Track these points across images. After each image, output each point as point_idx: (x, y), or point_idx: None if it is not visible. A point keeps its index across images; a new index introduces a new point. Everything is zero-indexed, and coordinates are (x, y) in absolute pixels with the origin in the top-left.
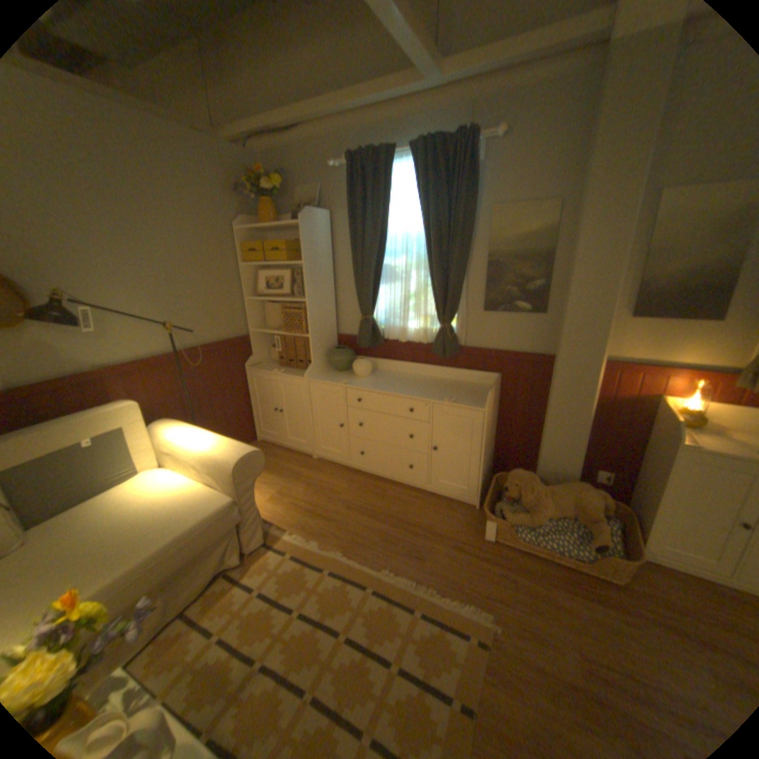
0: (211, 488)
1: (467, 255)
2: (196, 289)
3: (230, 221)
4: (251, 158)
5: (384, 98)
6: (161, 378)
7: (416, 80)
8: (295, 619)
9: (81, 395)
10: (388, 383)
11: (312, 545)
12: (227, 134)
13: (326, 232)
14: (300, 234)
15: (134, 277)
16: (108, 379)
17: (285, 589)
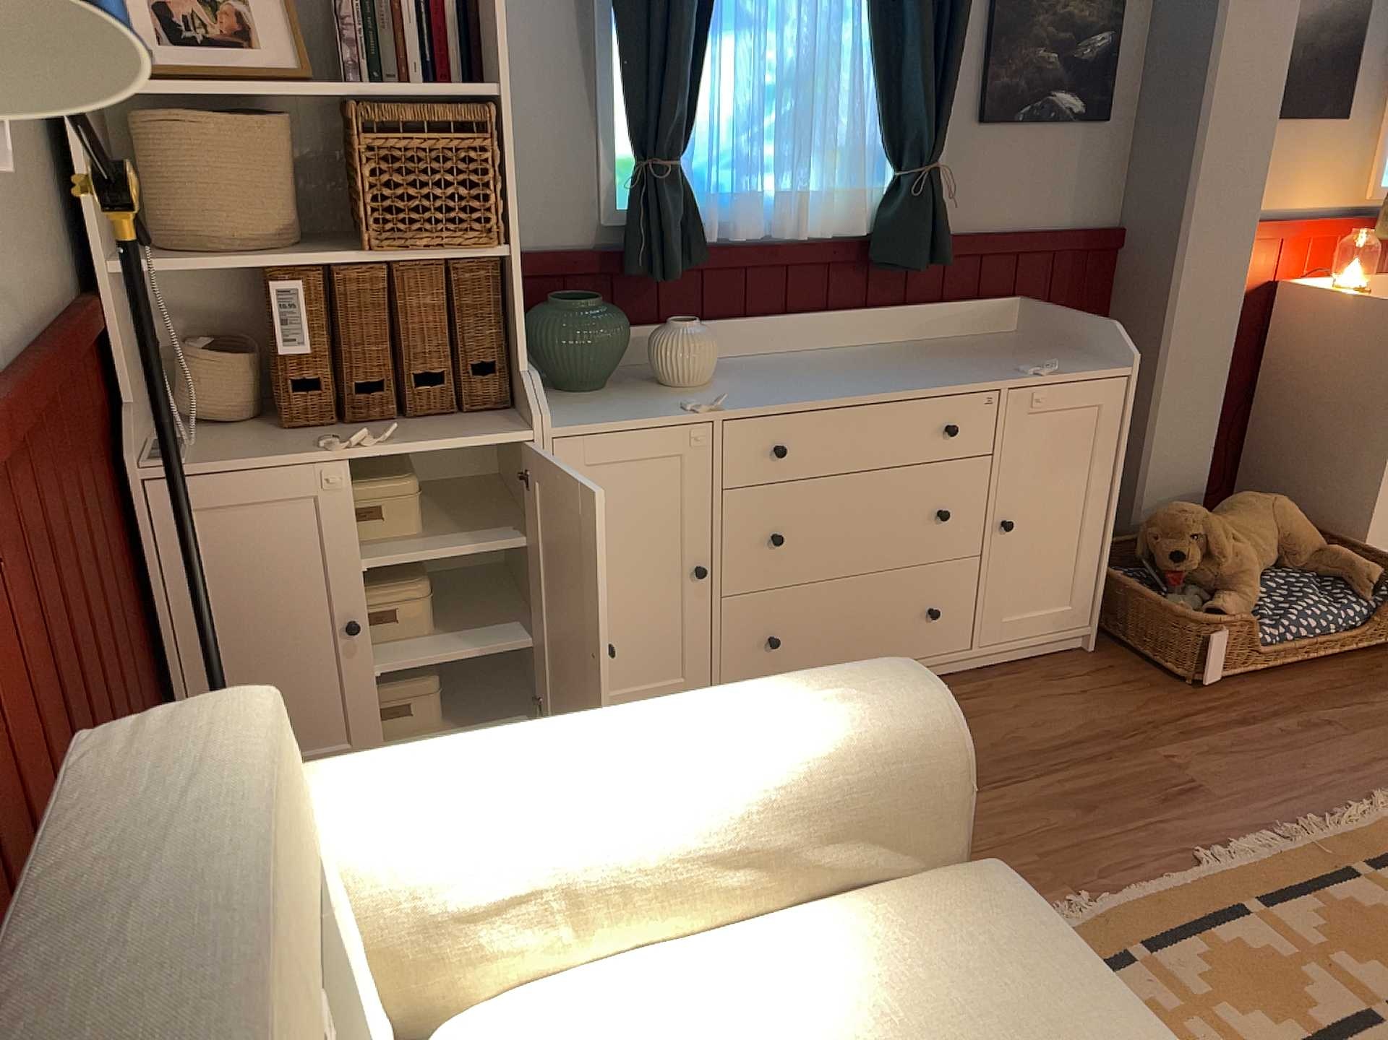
0: (856, 889)
1: None
2: None
3: None
4: None
5: None
6: None
7: None
8: None
9: None
10: (810, 379)
11: None
12: None
13: None
14: None
15: None
16: None
17: None
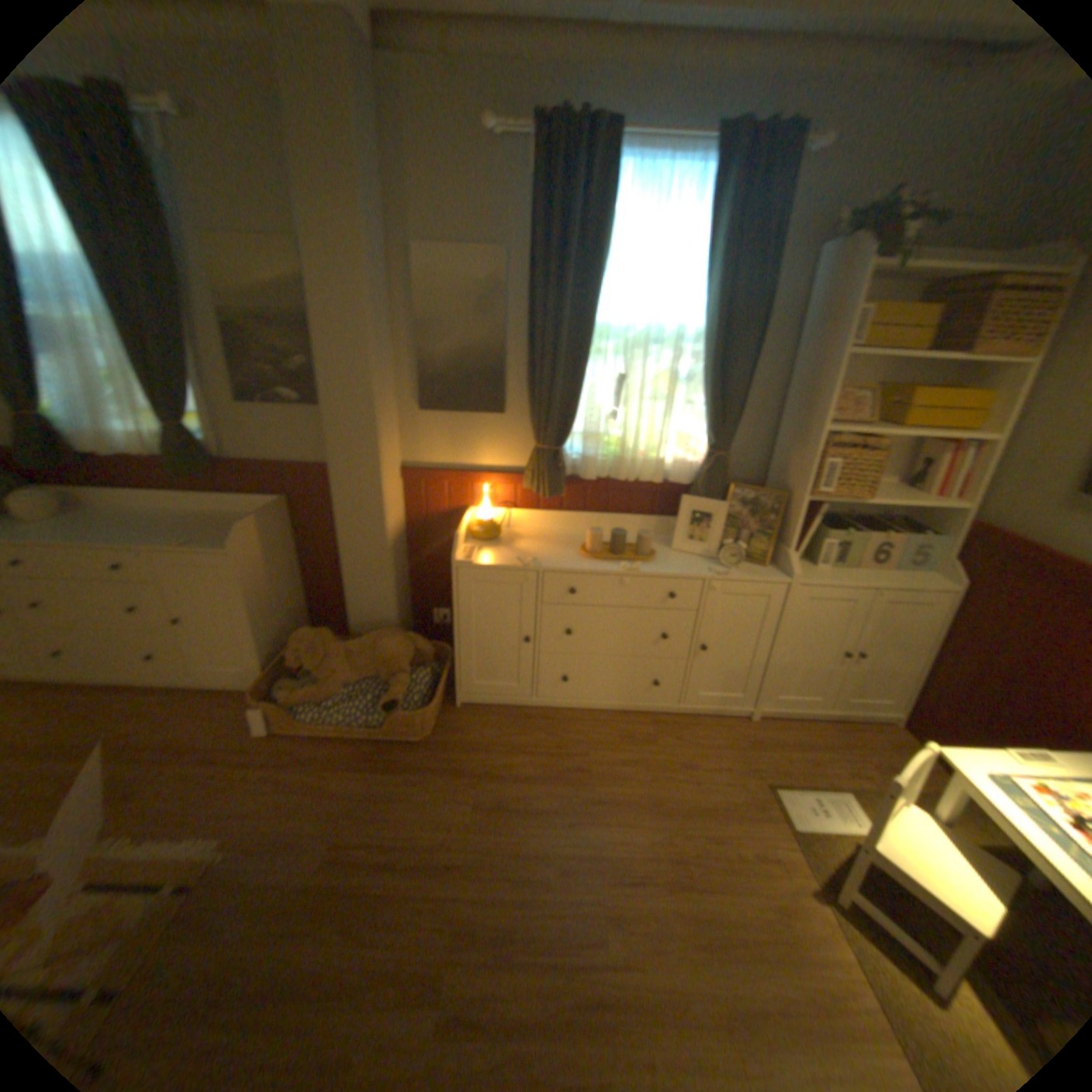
0: None
1: (174, 313)
2: None
3: None
4: None
5: None
6: None
7: None
8: None
9: None
10: (79, 530)
11: None
12: None
13: None
14: None
15: None
16: None
17: None
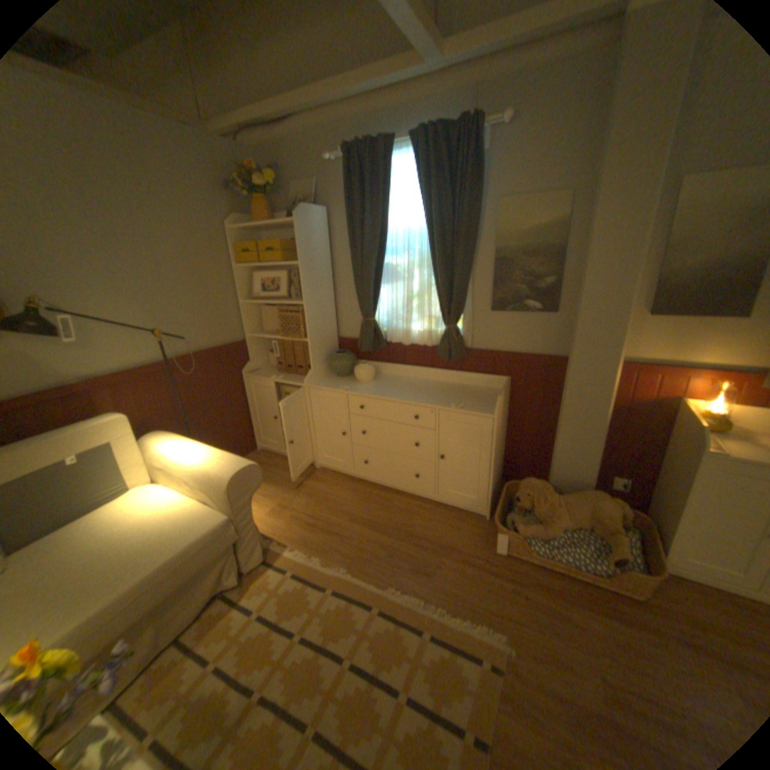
0: (205, 505)
1: (473, 252)
2: (187, 293)
3: (222, 220)
4: (243, 153)
5: (382, 85)
6: (153, 389)
7: (415, 63)
8: (297, 645)
9: (66, 408)
10: (391, 389)
11: (314, 561)
12: (217, 128)
13: (323, 230)
14: (295, 233)
15: (120, 282)
16: (95, 392)
17: (286, 611)
